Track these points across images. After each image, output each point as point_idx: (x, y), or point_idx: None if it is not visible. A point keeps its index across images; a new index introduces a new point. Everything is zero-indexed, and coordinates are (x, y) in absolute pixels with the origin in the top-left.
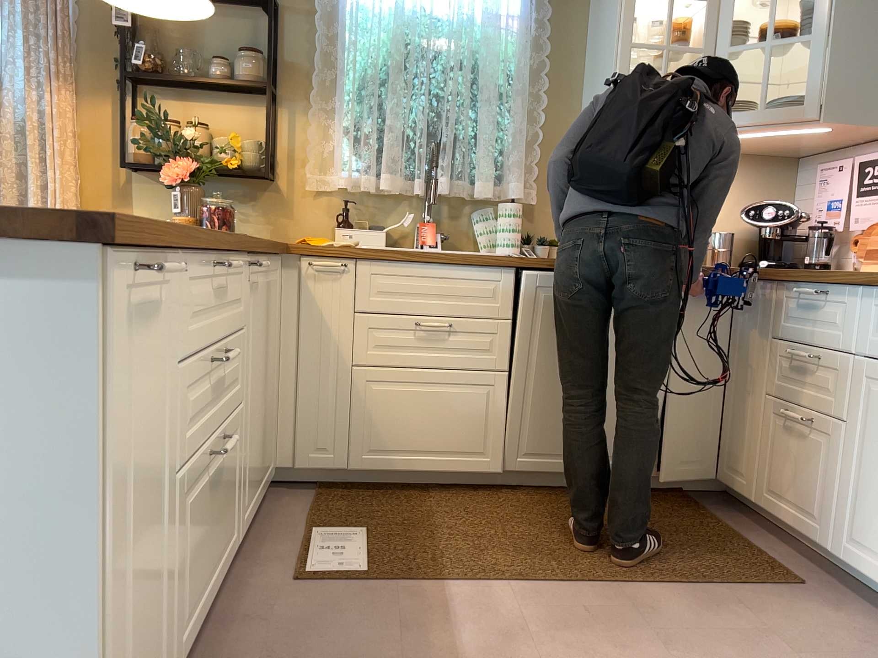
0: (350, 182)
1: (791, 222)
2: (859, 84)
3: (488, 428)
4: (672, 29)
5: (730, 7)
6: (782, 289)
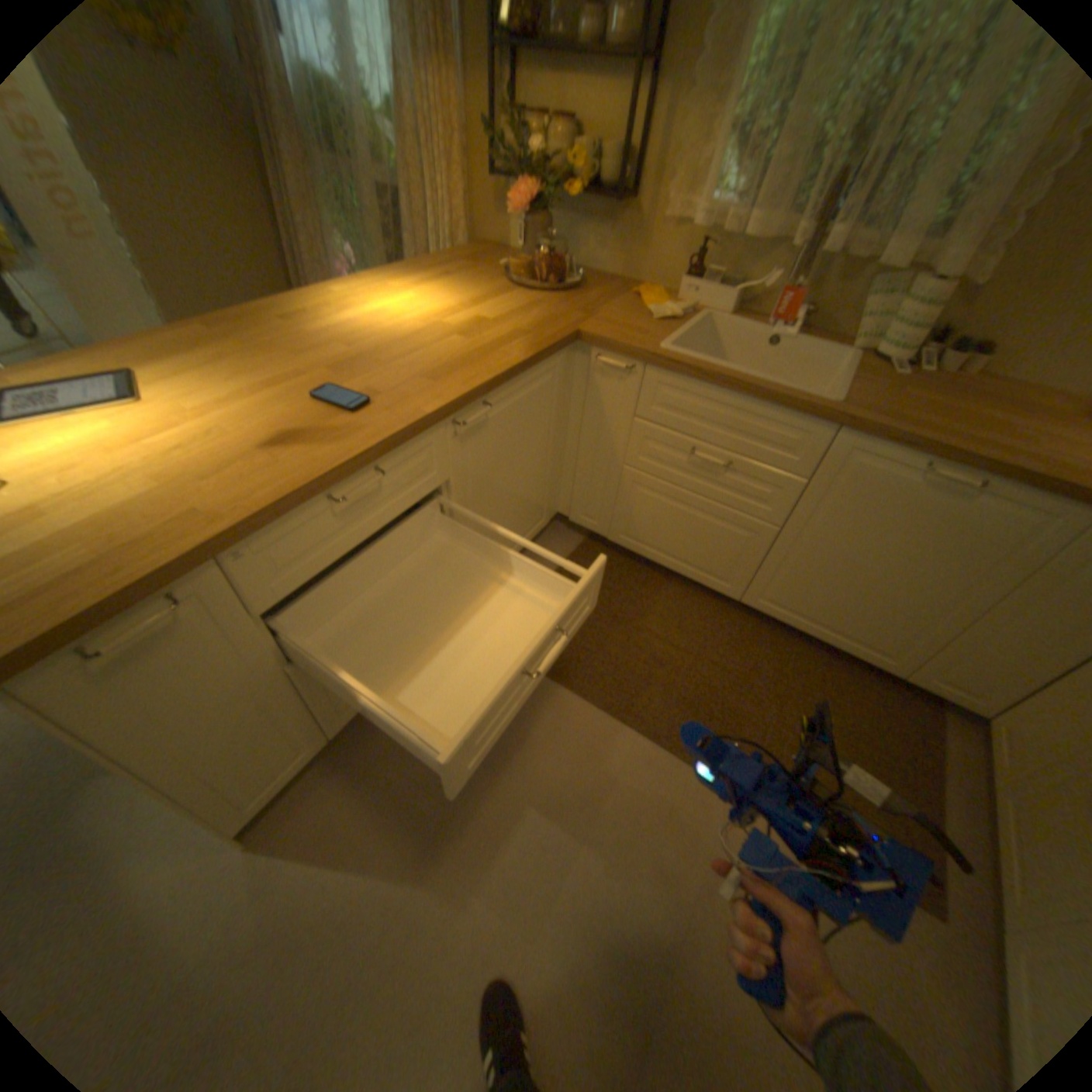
0: (719, 212)
1: None
2: None
3: (737, 565)
4: None
5: None
6: None
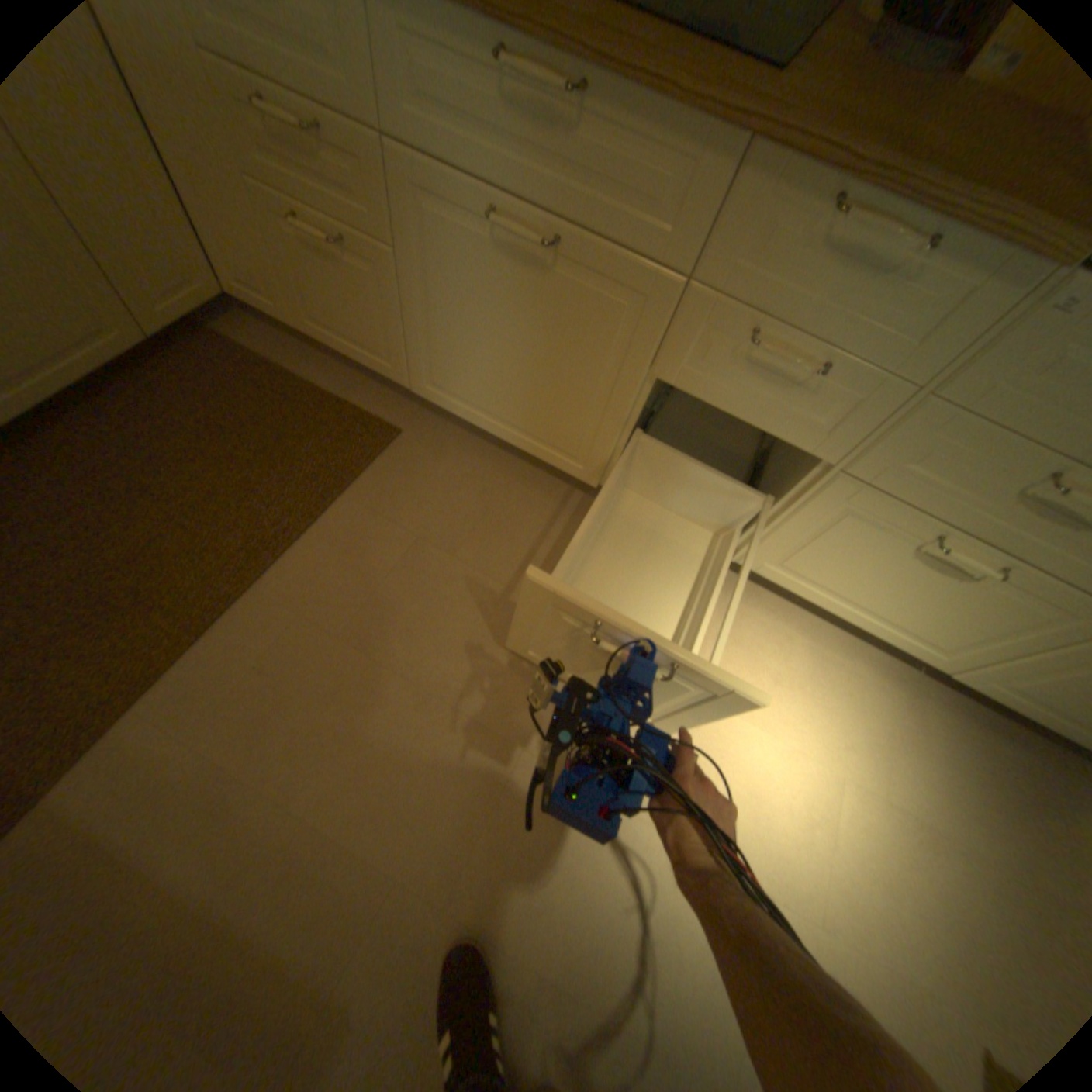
0: None
1: None
2: None
3: None
4: None
5: None
6: None
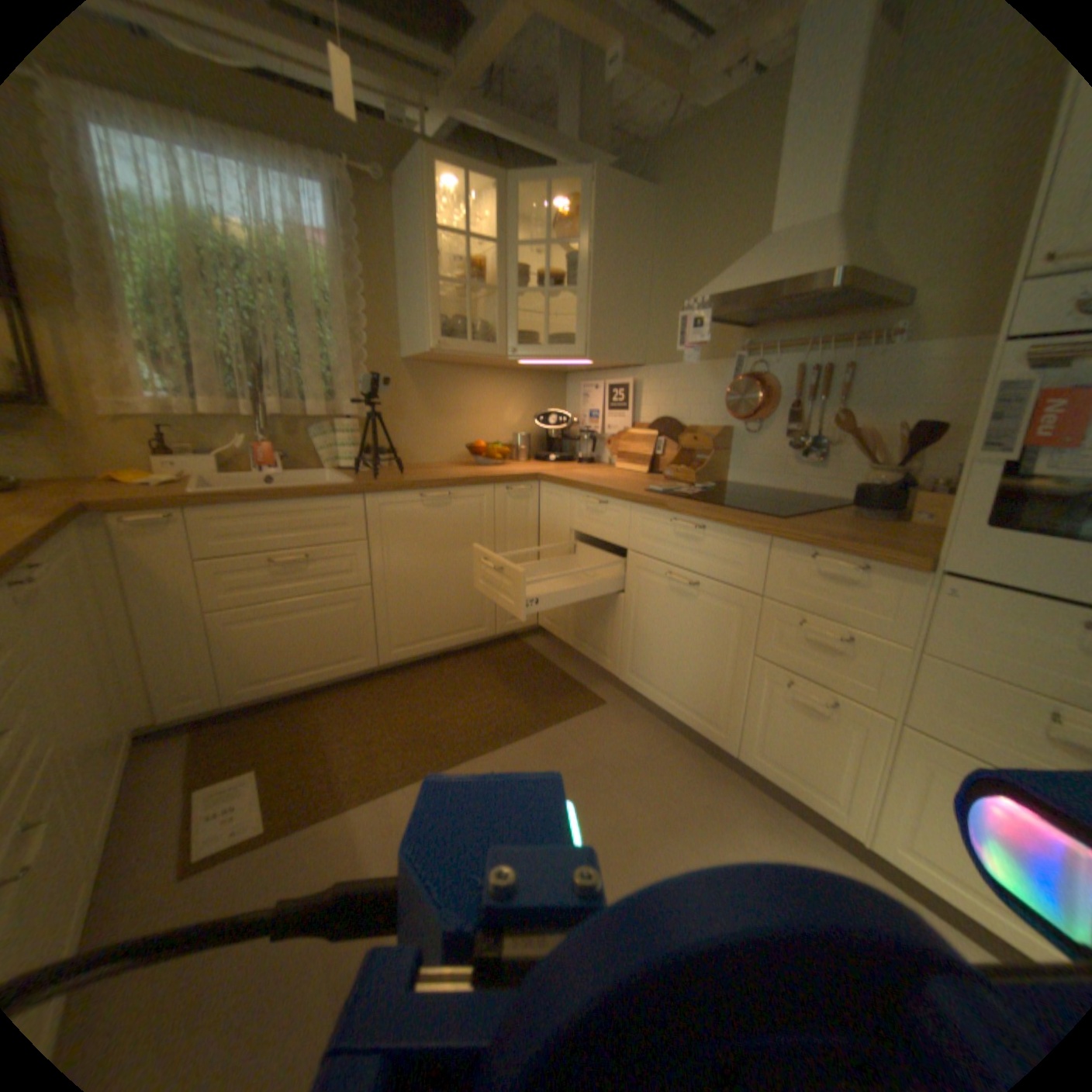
0: (152, 405)
1: (564, 425)
2: (607, 329)
3: (356, 635)
4: (464, 259)
5: (507, 244)
6: (571, 493)
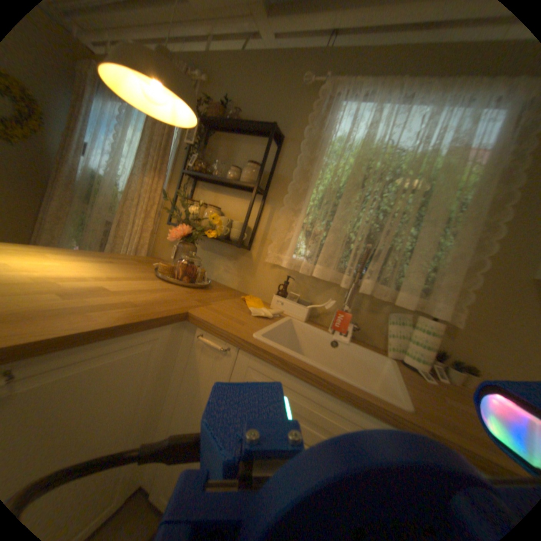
0: (296, 264)
1: None
2: None
3: None
4: None
5: None
6: None
